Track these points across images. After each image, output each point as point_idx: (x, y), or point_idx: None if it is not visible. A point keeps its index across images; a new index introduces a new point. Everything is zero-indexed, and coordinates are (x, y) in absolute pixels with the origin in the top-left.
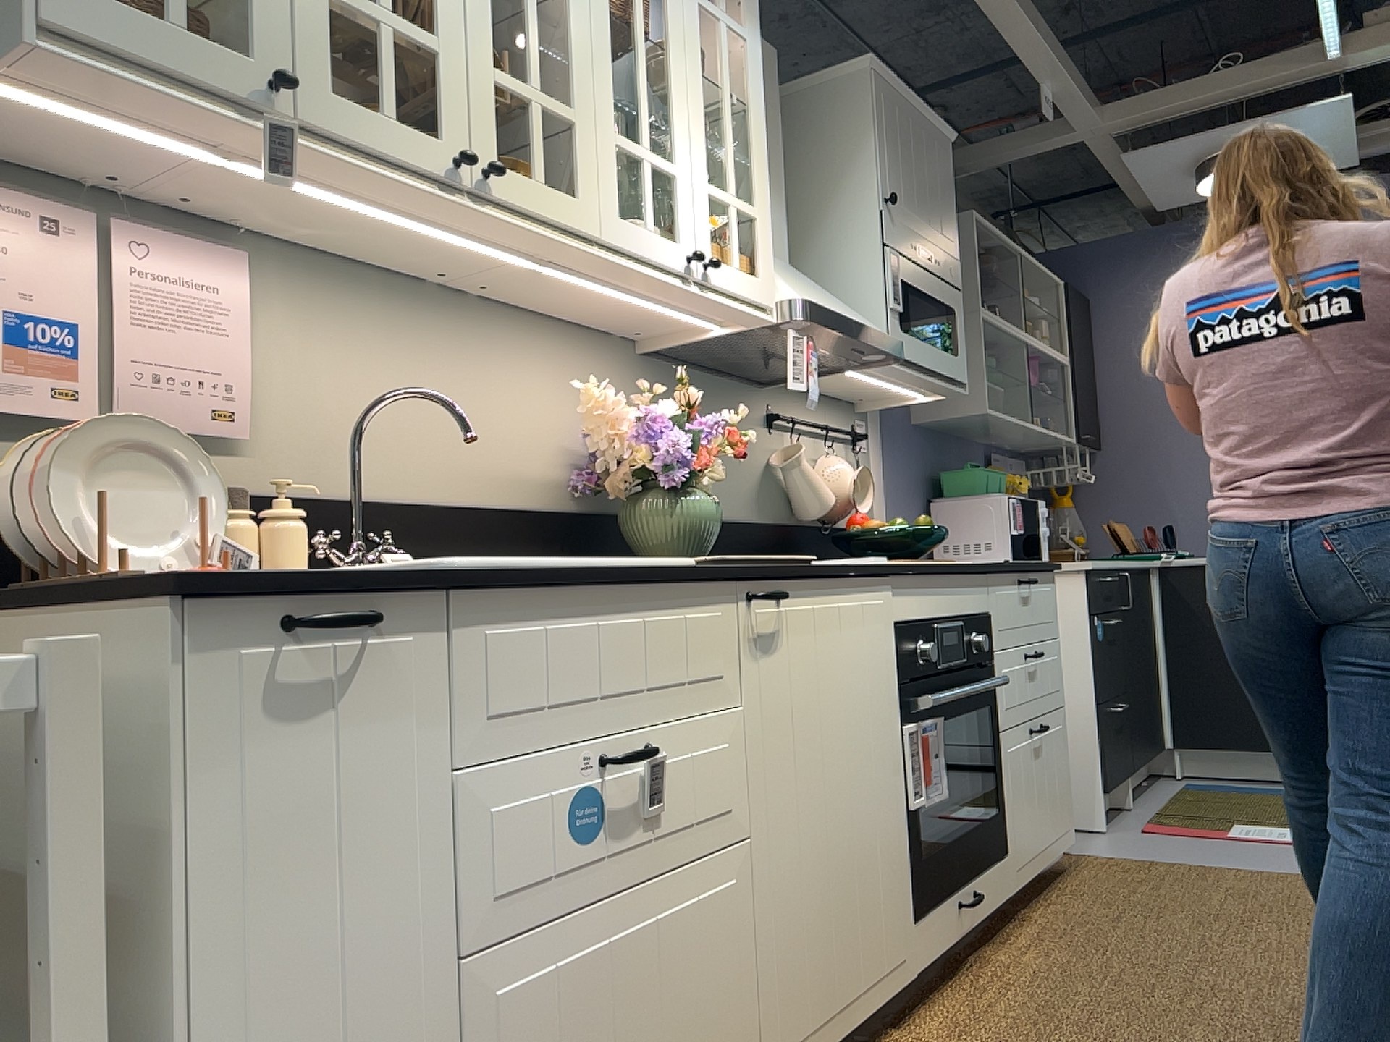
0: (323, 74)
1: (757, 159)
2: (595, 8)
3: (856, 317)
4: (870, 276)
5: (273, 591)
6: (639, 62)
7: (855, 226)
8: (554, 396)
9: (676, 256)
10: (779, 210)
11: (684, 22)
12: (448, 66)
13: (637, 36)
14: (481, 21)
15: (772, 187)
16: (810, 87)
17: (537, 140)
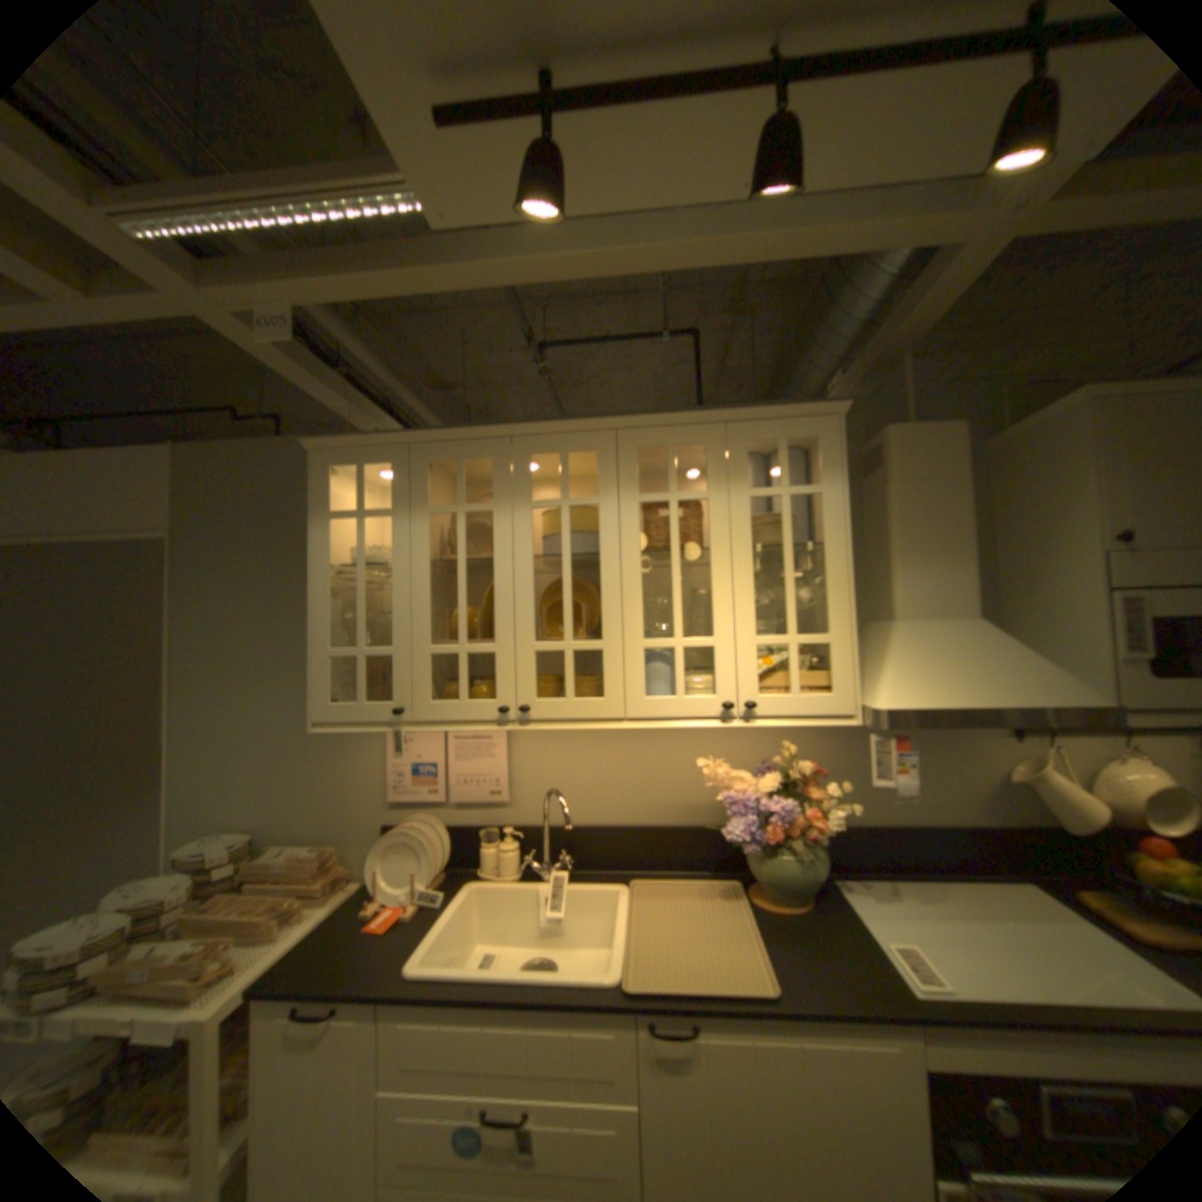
0: (429, 694)
1: (833, 591)
2: (627, 562)
3: (1015, 695)
4: (1095, 621)
5: (286, 1002)
6: (674, 578)
7: (1079, 566)
8: (722, 750)
9: (712, 708)
10: (959, 573)
11: (730, 521)
12: (503, 656)
13: (673, 559)
14: (527, 620)
15: (945, 556)
16: (1033, 422)
17: (571, 673)
